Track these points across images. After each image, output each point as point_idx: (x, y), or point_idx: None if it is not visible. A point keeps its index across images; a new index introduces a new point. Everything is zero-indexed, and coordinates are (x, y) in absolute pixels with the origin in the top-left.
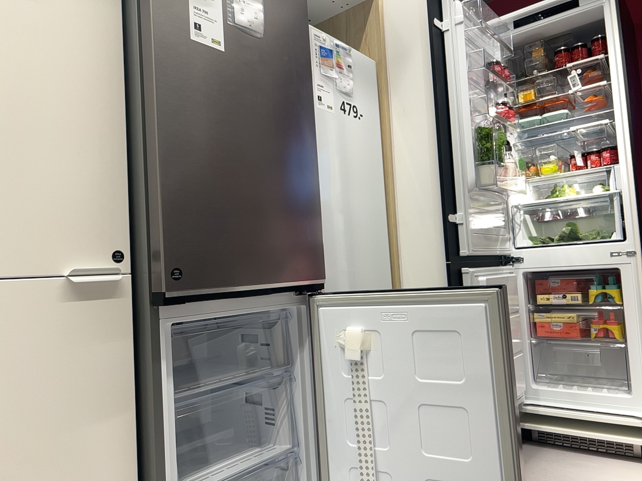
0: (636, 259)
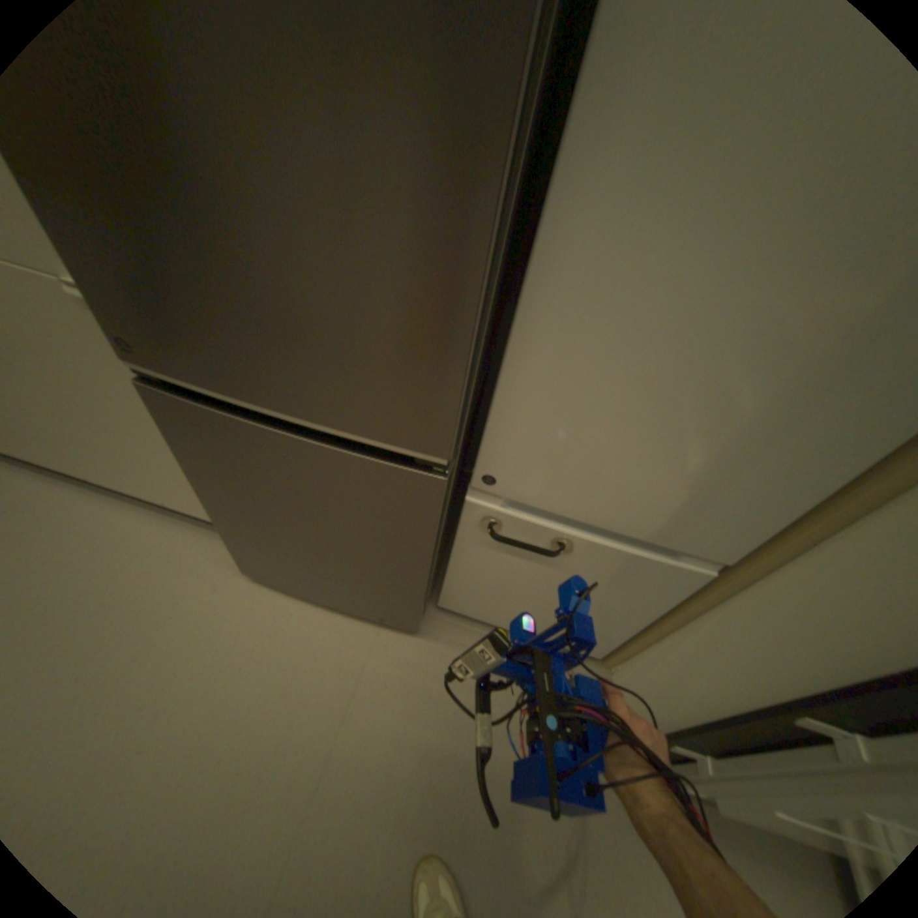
0: None
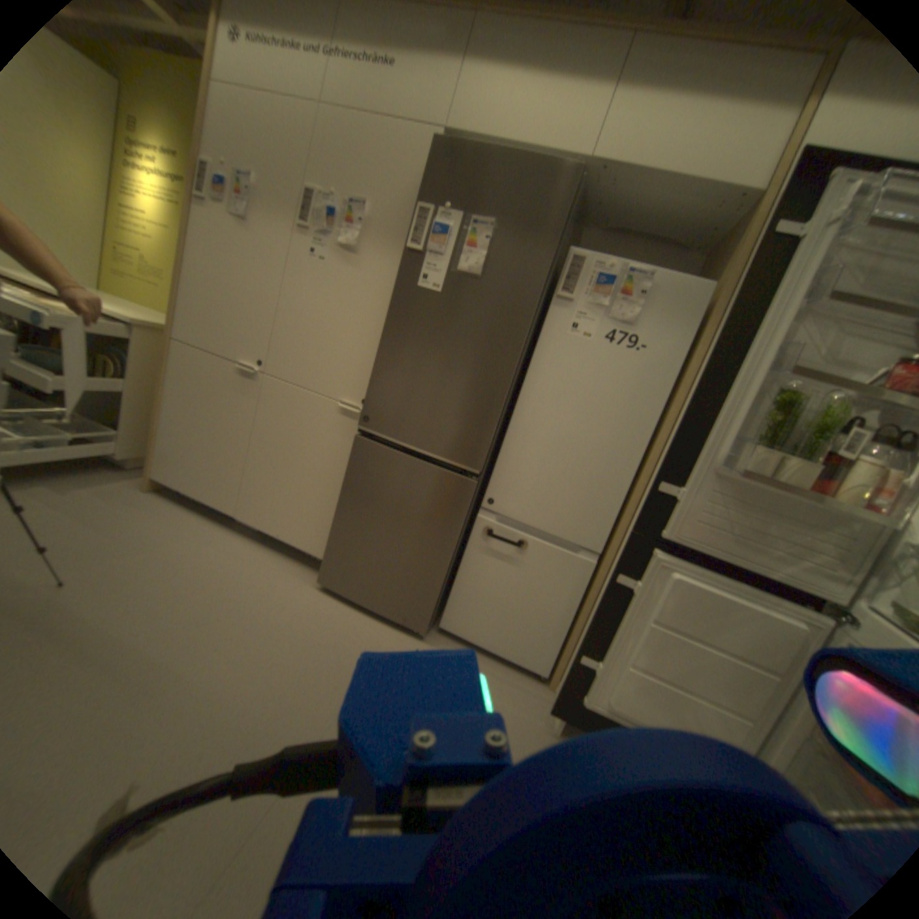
0: None
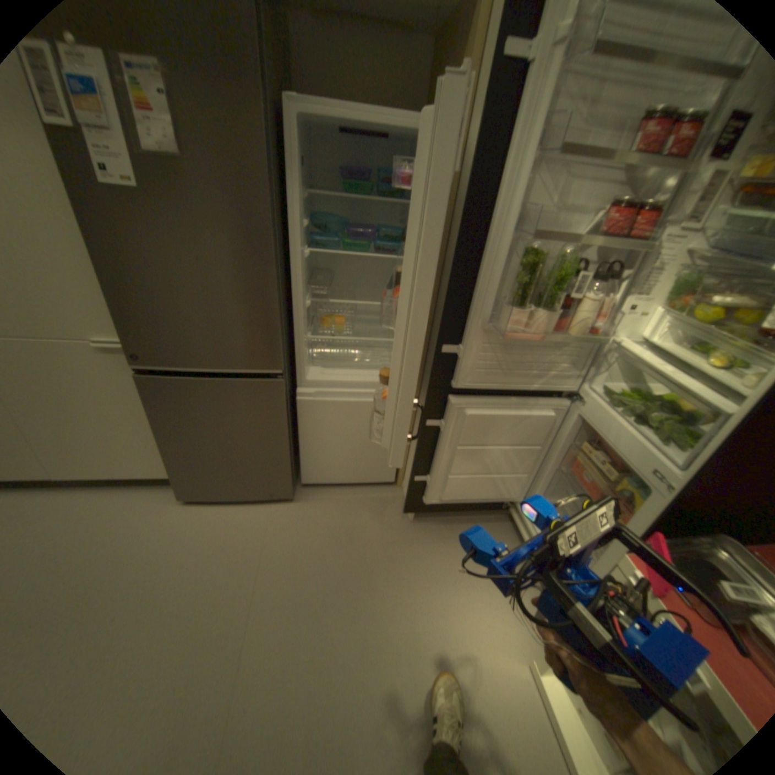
0: (670, 500)
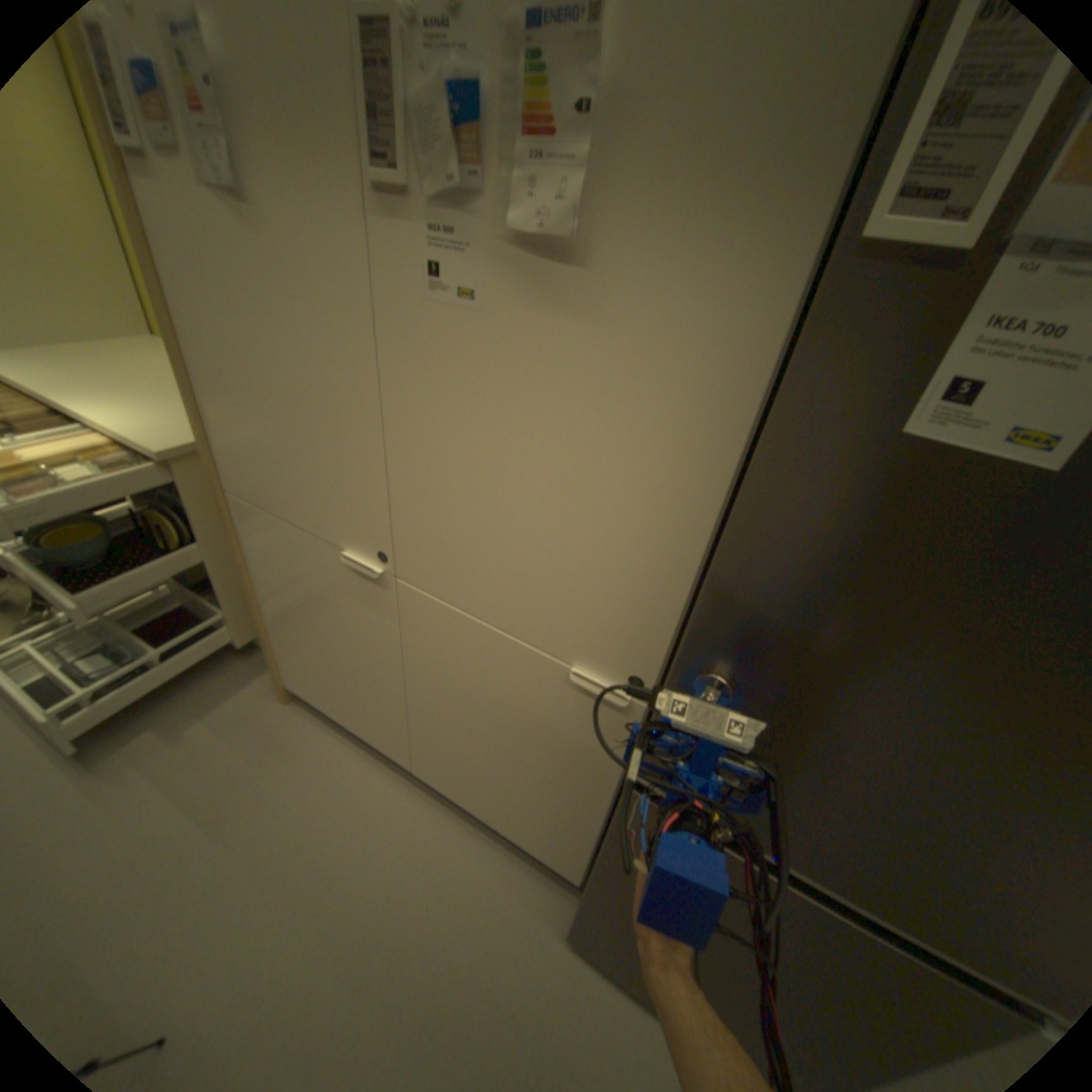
0: None
